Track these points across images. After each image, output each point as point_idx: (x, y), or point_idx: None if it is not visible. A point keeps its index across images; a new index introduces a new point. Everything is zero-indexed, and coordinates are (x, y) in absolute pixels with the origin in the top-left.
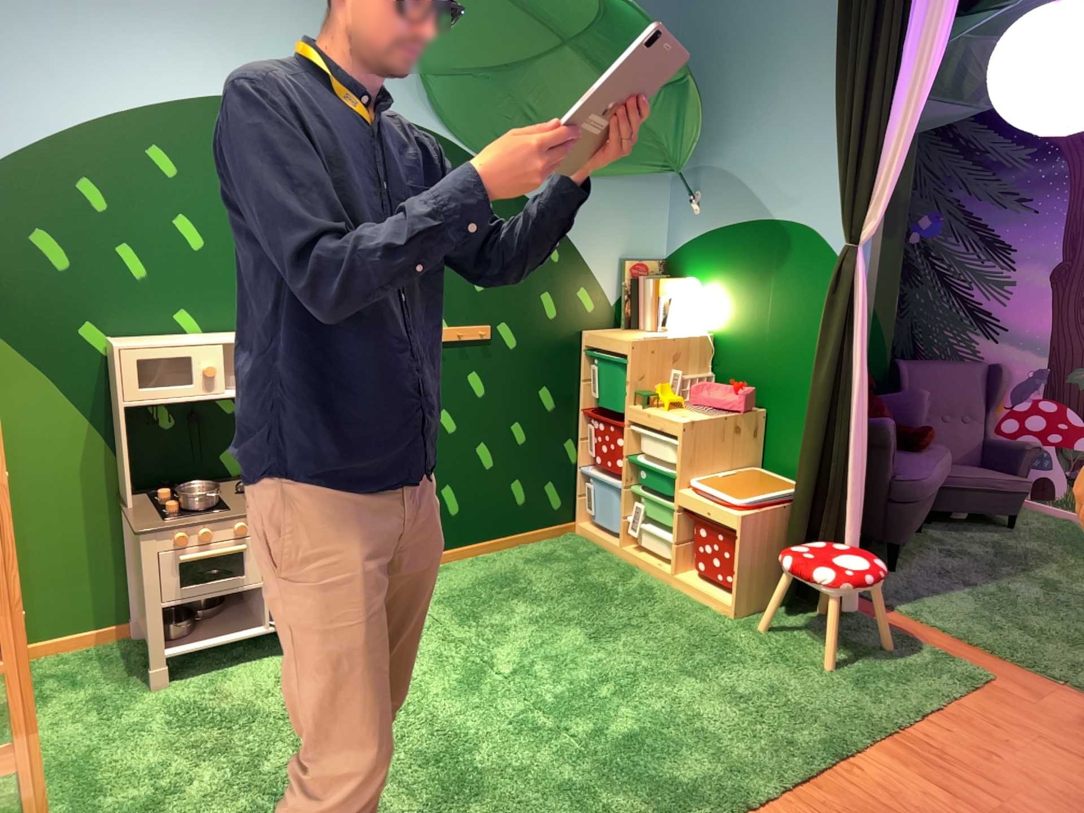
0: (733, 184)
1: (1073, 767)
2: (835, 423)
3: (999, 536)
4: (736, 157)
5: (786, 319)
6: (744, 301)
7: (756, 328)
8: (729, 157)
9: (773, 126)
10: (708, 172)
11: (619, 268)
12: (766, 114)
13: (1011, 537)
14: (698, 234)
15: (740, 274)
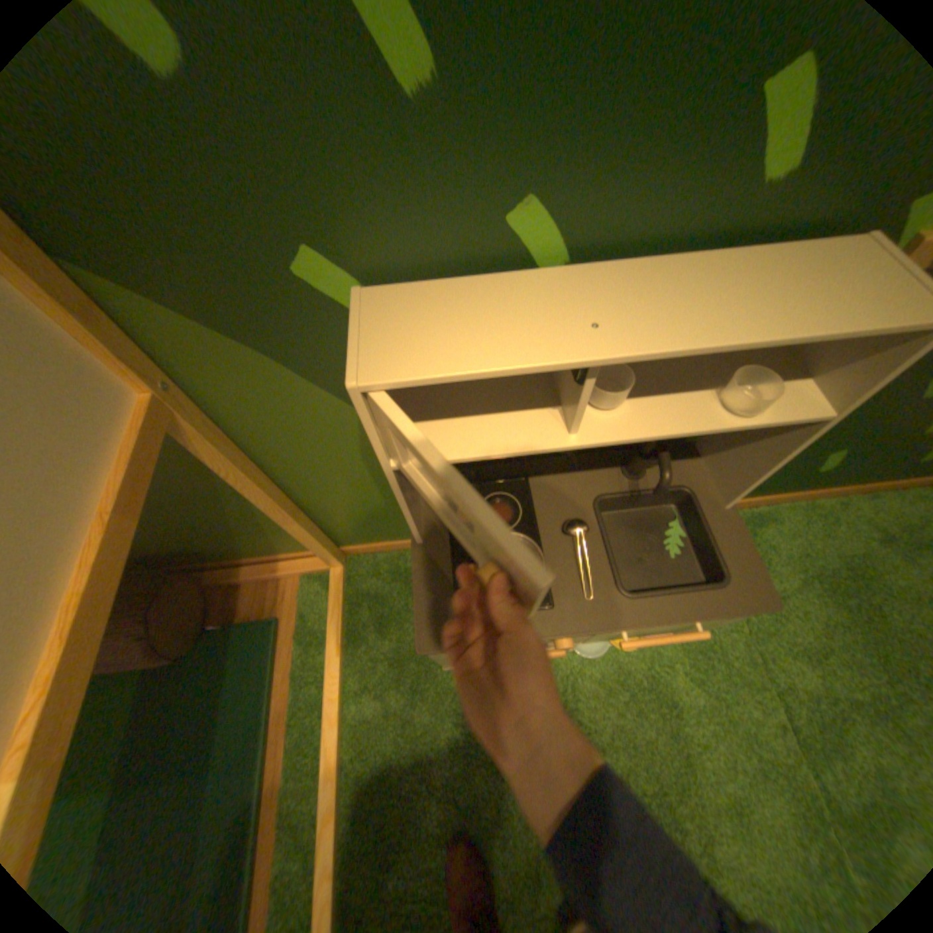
0: None
1: None
2: None
3: None
4: None
5: None
6: None
7: None
8: None
9: None
10: None
11: None
12: None
13: None
14: None
15: None
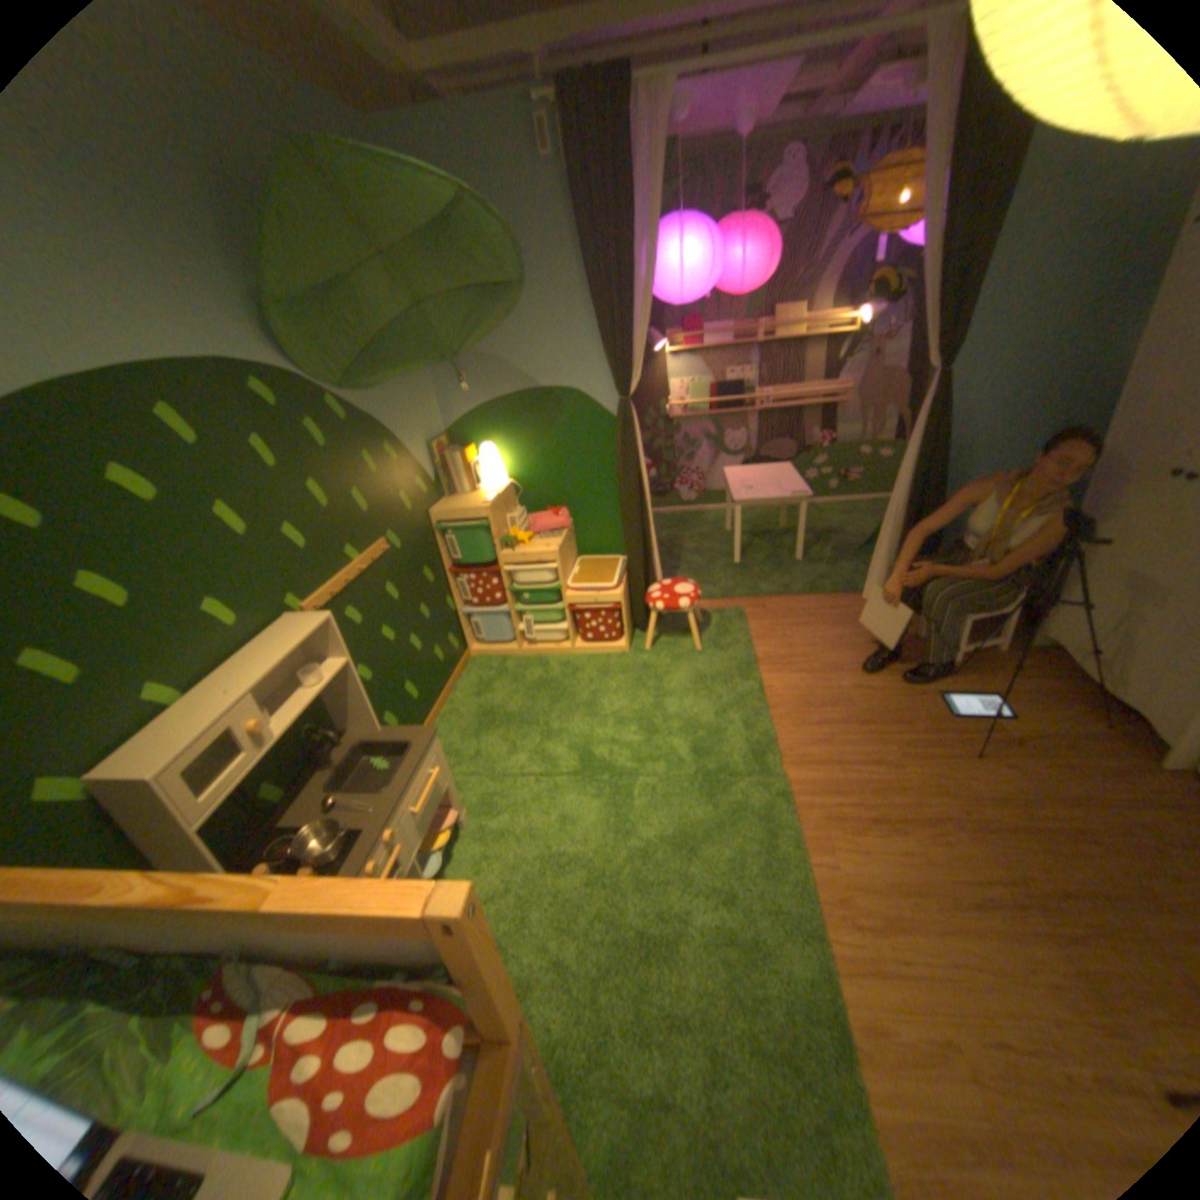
0: (495, 365)
1: (809, 631)
2: (641, 516)
3: None
4: (491, 343)
5: (570, 458)
6: (531, 452)
7: (546, 469)
8: (484, 344)
9: (522, 316)
10: (466, 357)
11: (426, 452)
12: (512, 305)
13: None
14: (471, 409)
15: (521, 434)
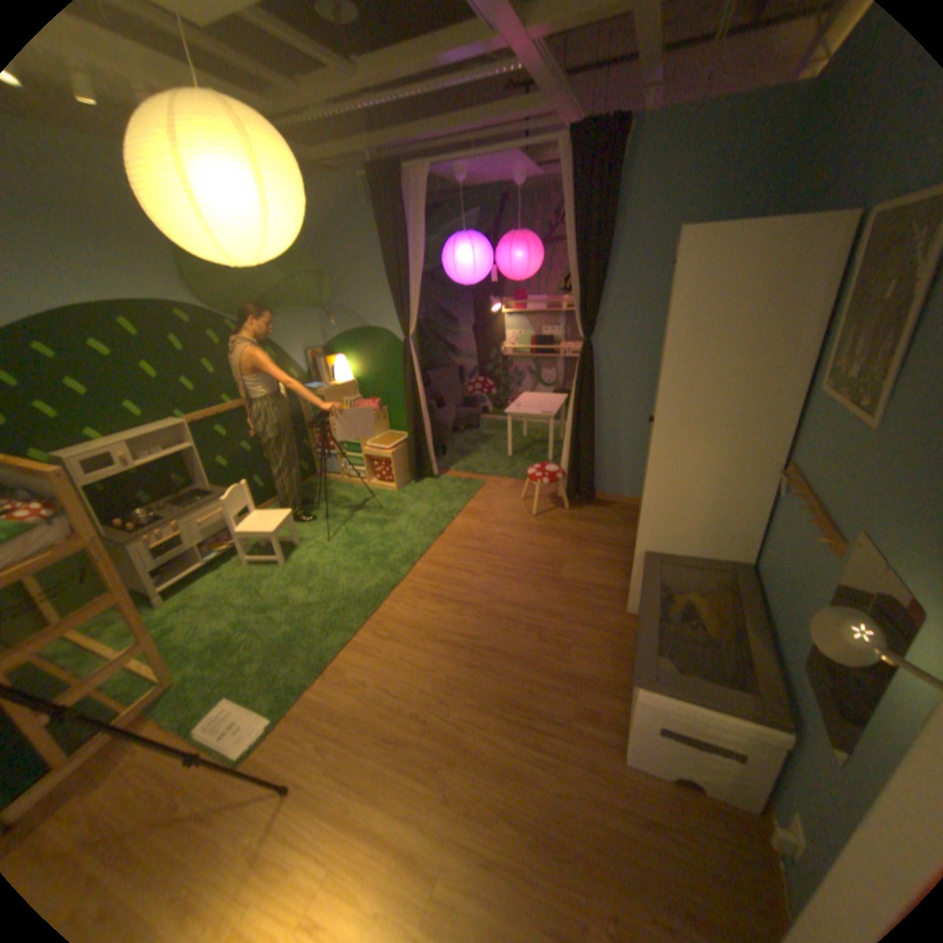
0: (348, 312)
1: (510, 502)
2: (415, 409)
3: (475, 433)
4: (346, 300)
5: (386, 370)
6: (366, 364)
7: (374, 375)
8: (343, 300)
9: (360, 286)
10: (334, 307)
11: (304, 357)
12: (356, 280)
13: (479, 433)
14: (336, 336)
15: (361, 353)
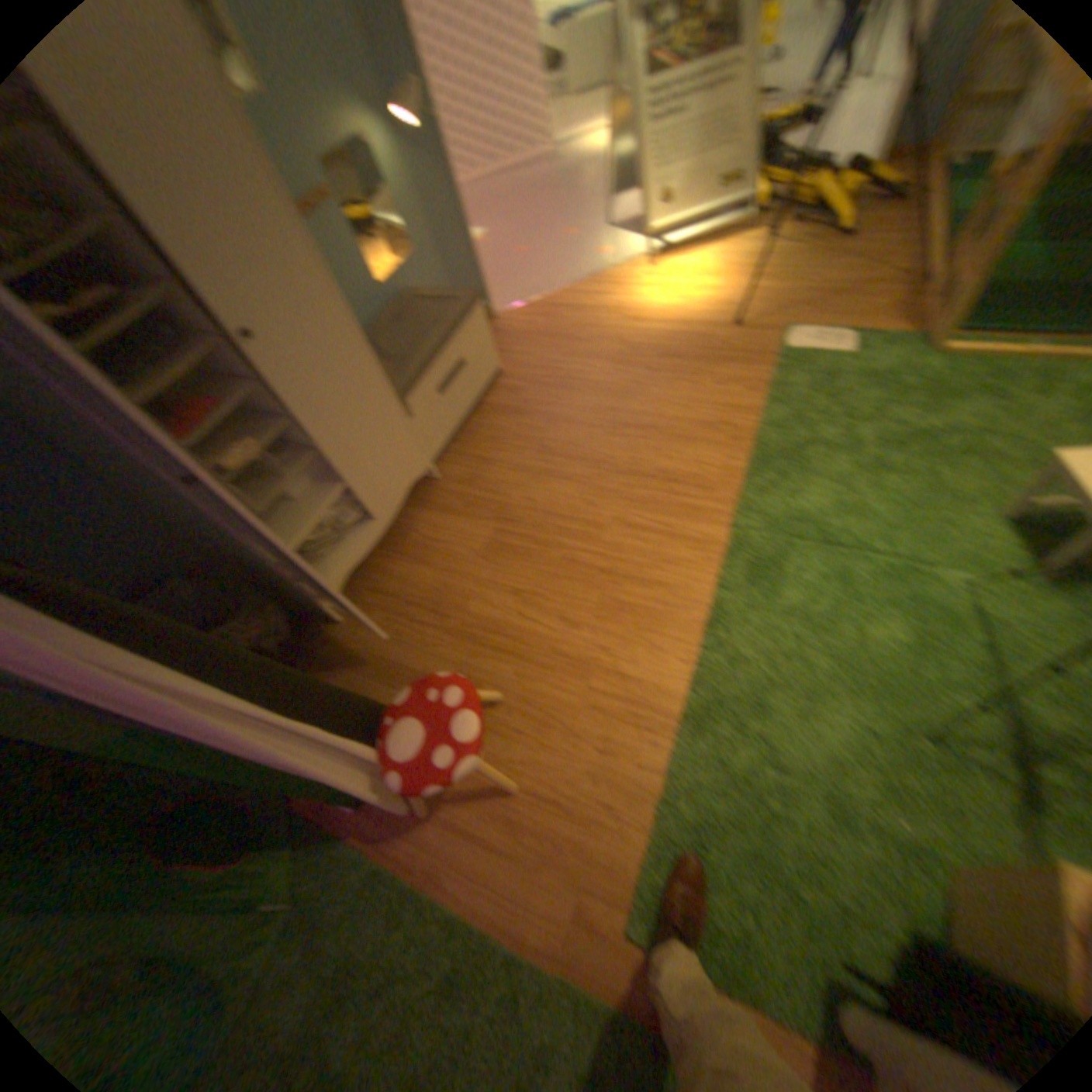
0: None
1: (538, 777)
2: None
3: None
4: None
5: None
6: None
7: None
8: None
9: None
10: None
11: None
12: None
13: None
14: None
15: None
